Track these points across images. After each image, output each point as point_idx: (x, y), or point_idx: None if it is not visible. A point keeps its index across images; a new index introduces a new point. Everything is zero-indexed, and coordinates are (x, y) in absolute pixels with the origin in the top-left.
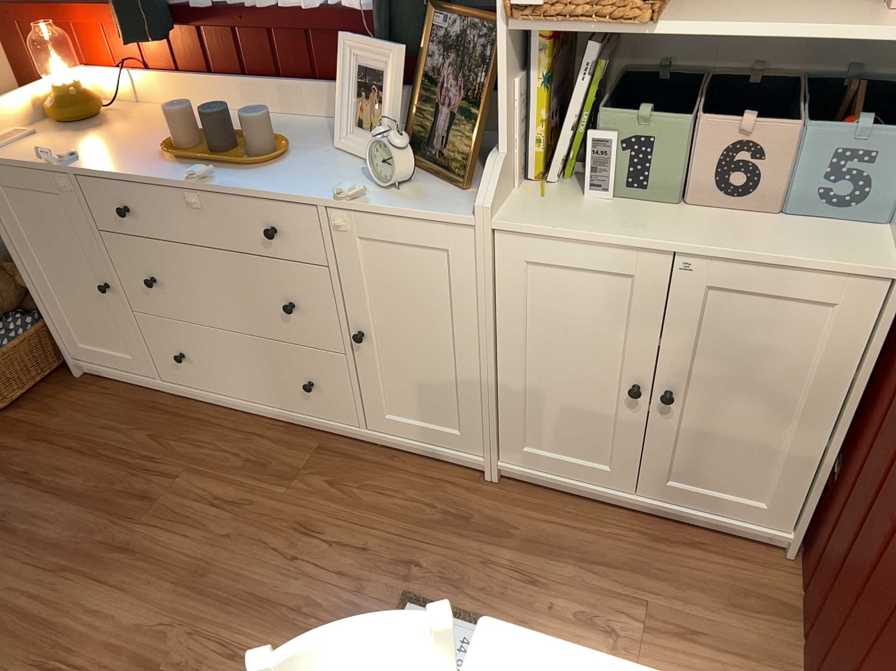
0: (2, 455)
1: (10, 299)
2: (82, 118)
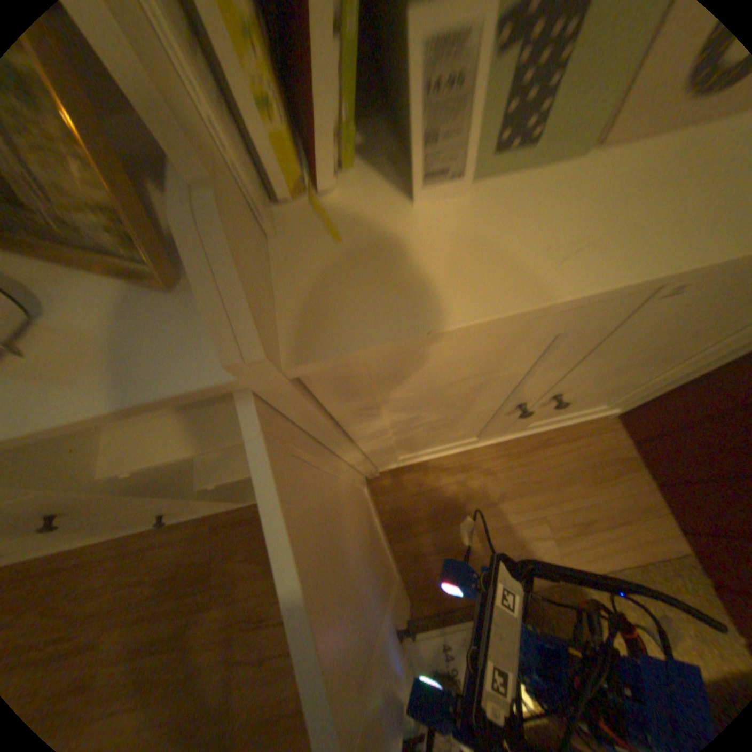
0: None
1: None
2: None
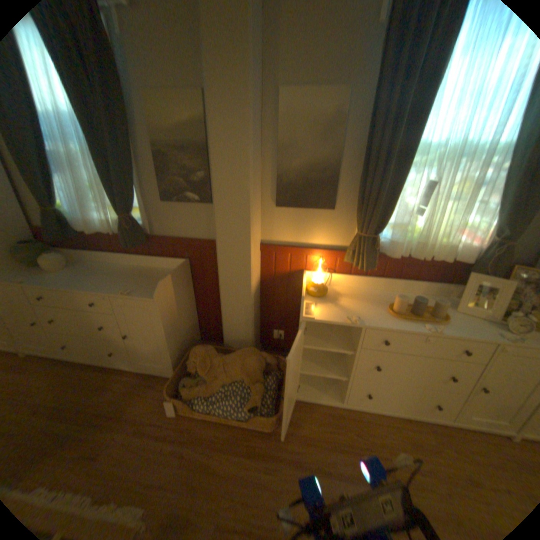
0: (291, 463)
1: (262, 371)
2: (323, 293)
